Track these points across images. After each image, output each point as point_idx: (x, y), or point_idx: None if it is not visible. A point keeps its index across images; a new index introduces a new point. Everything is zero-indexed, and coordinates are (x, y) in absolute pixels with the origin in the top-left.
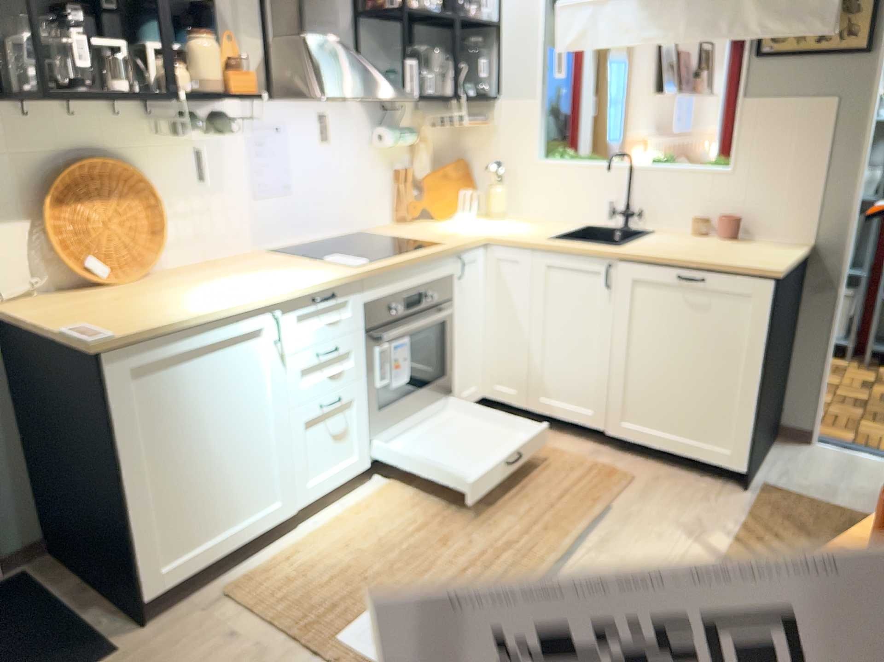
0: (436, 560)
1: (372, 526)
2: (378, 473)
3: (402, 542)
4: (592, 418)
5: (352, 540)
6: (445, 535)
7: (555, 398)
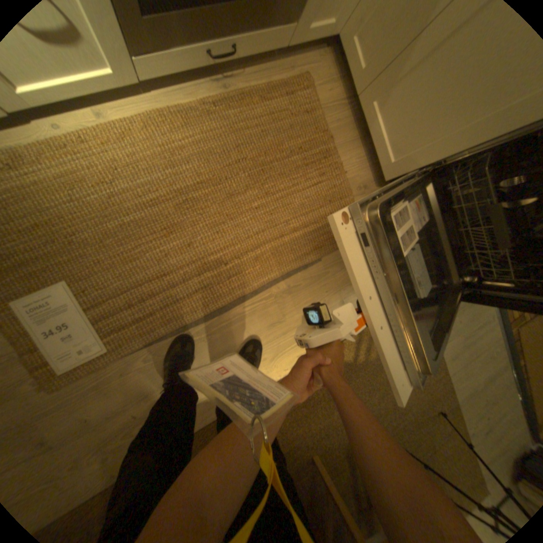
0: (147, 249)
1: (110, 168)
2: (163, 80)
3: (129, 210)
4: (387, 164)
5: (79, 180)
6: (173, 223)
7: (383, 113)
